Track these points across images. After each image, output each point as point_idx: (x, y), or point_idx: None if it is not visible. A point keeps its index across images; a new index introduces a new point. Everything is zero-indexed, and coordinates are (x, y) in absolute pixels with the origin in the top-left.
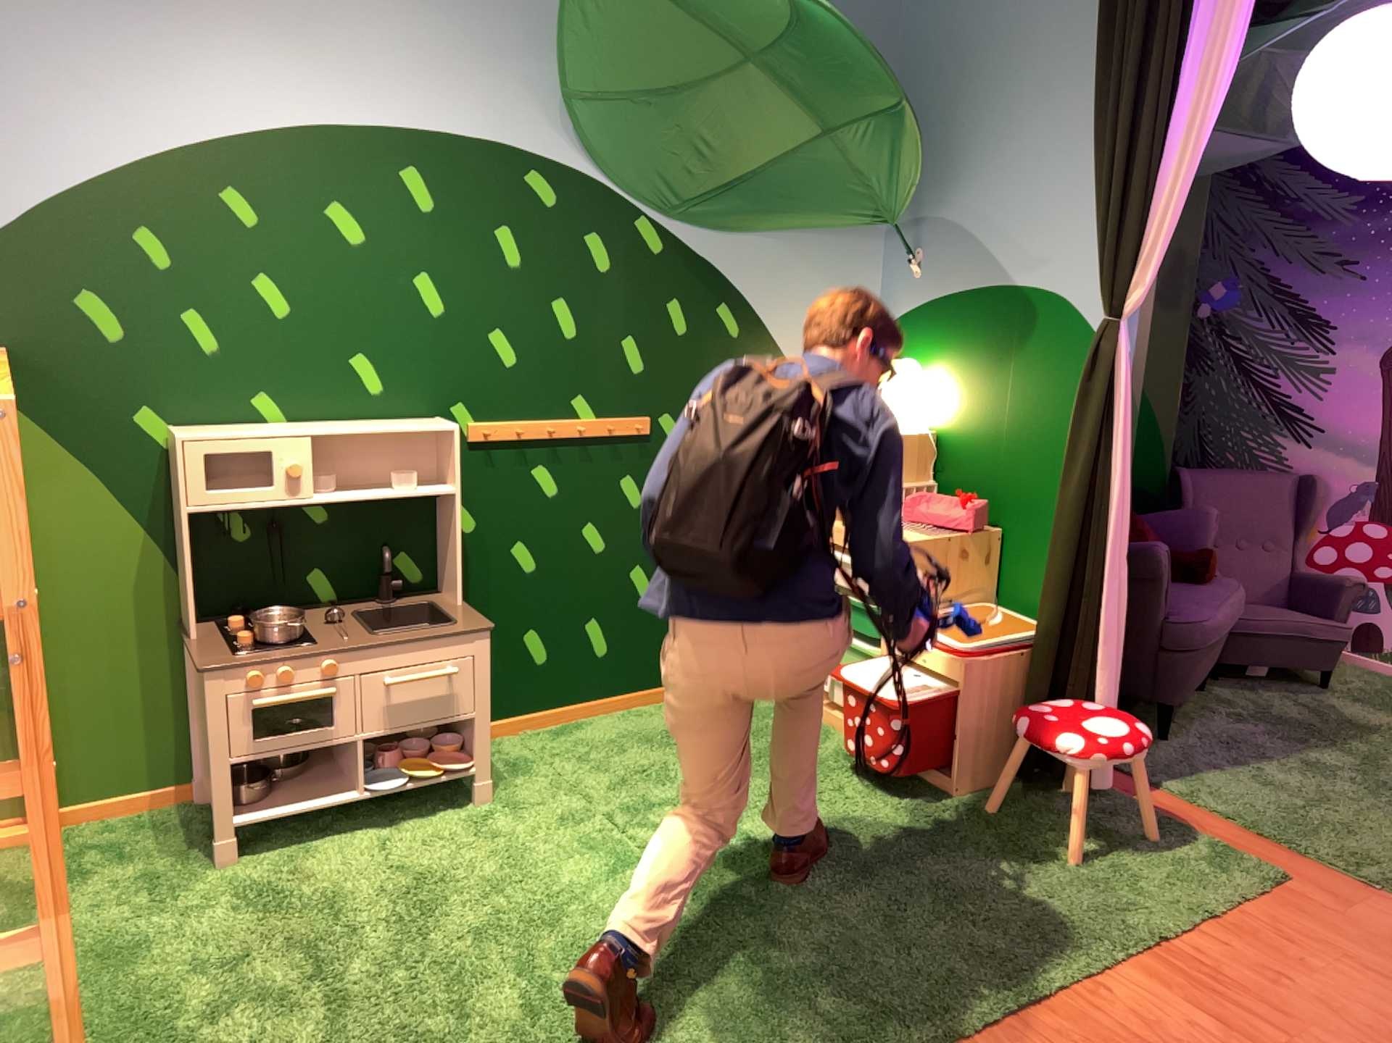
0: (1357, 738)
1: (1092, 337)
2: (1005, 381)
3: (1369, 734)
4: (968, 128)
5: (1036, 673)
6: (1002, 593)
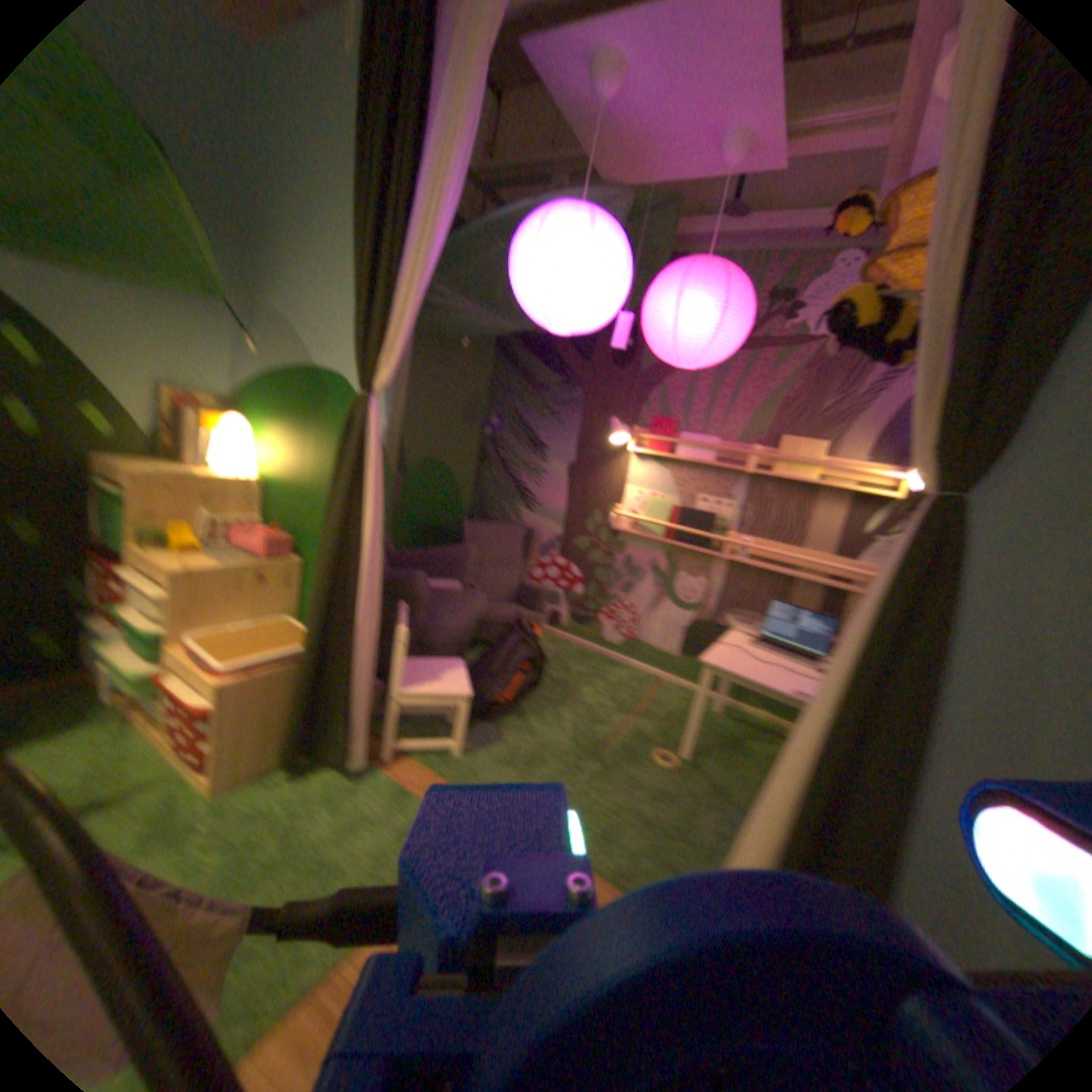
0: (547, 691)
1: (353, 401)
2: (310, 438)
3: (554, 686)
4: (289, 222)
5: (296, 688)
6: (304, 609)
